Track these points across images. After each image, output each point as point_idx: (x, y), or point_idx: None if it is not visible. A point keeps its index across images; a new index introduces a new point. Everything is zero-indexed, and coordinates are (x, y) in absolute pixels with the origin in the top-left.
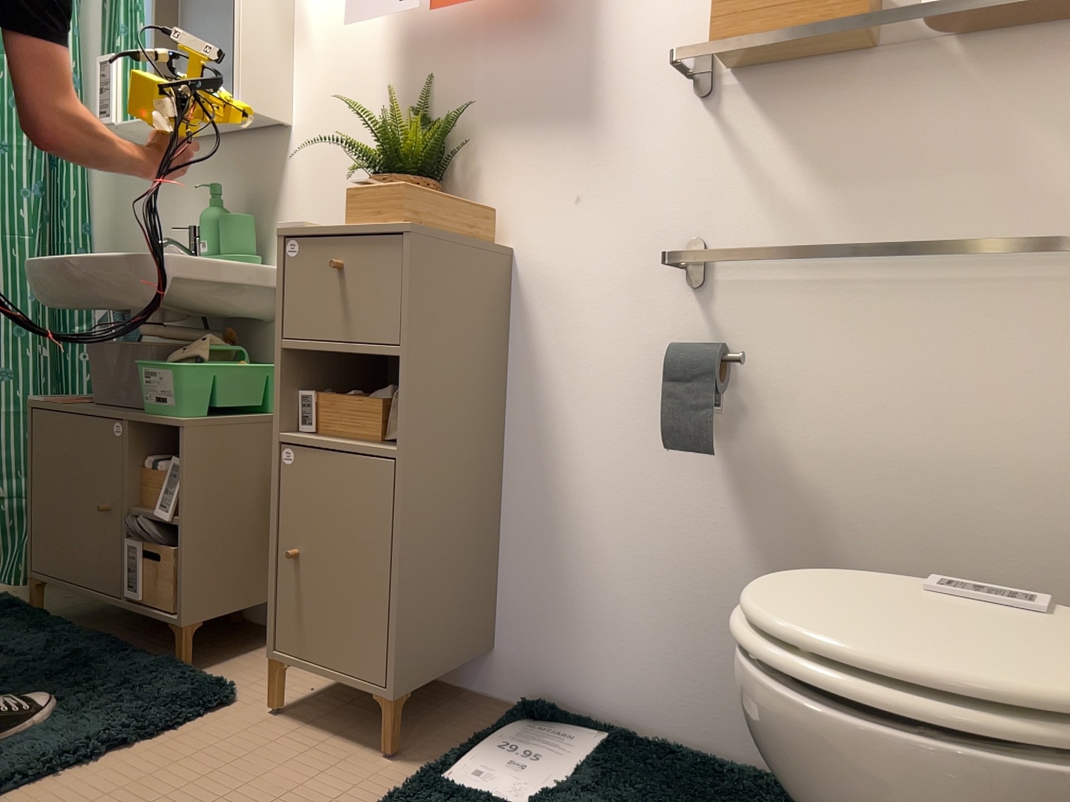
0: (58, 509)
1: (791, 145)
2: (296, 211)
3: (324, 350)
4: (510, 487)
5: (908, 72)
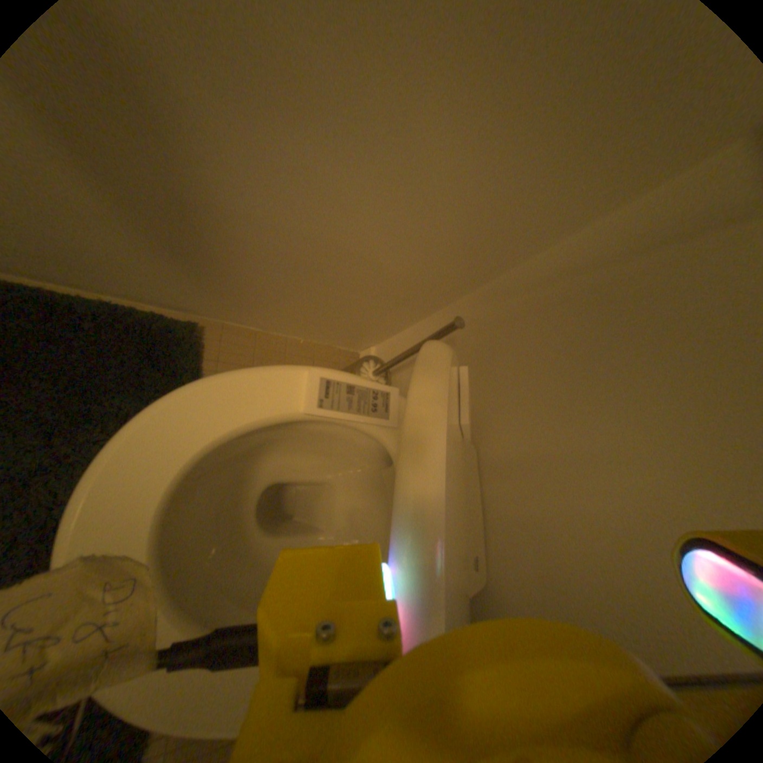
0: None
1: None
2: None
3: None
4: None
5: None
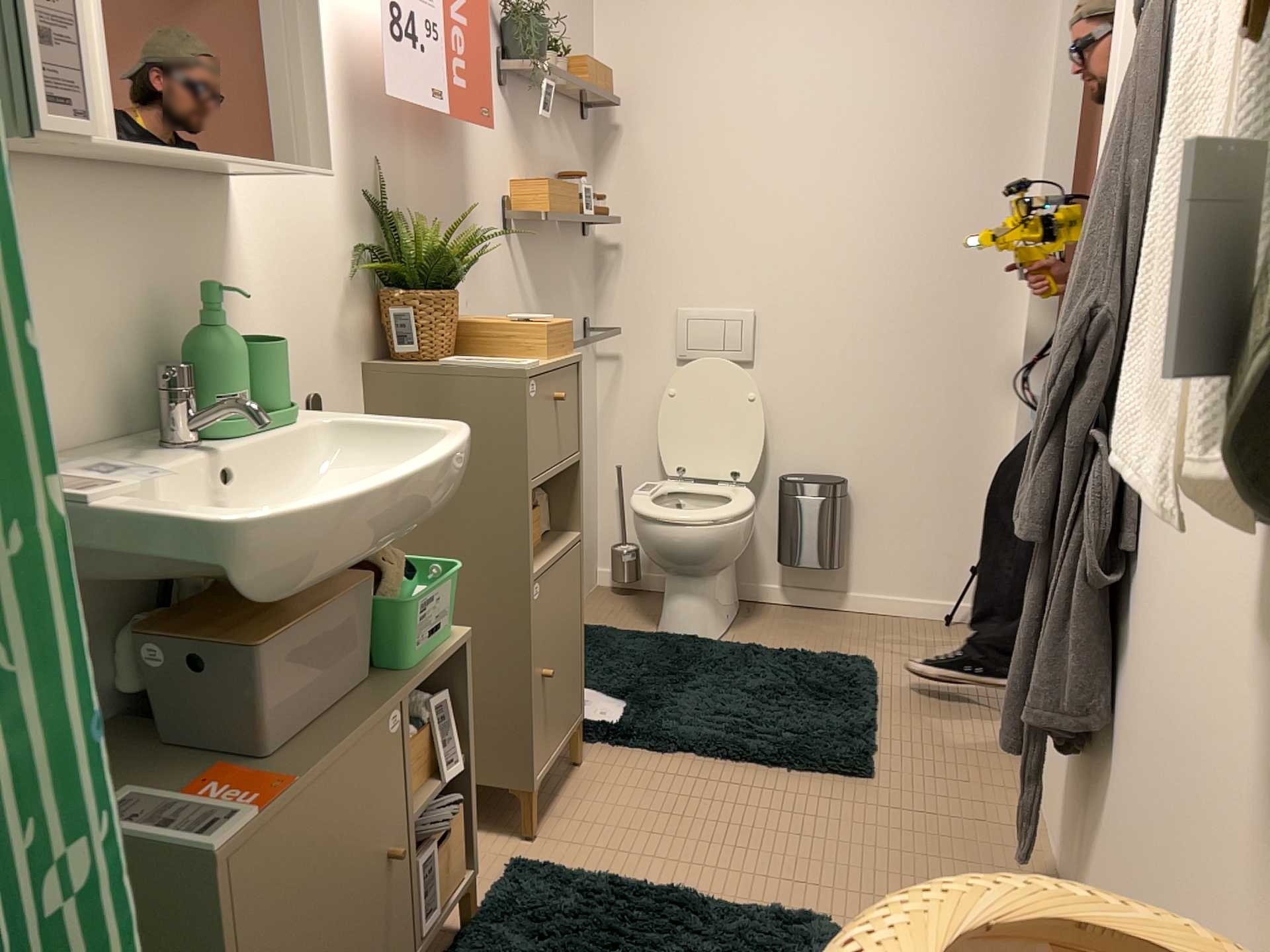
0: None
1: (532, 271)
2: (249, 317)
3: (550, 477)
4: None
5: (553, 235)
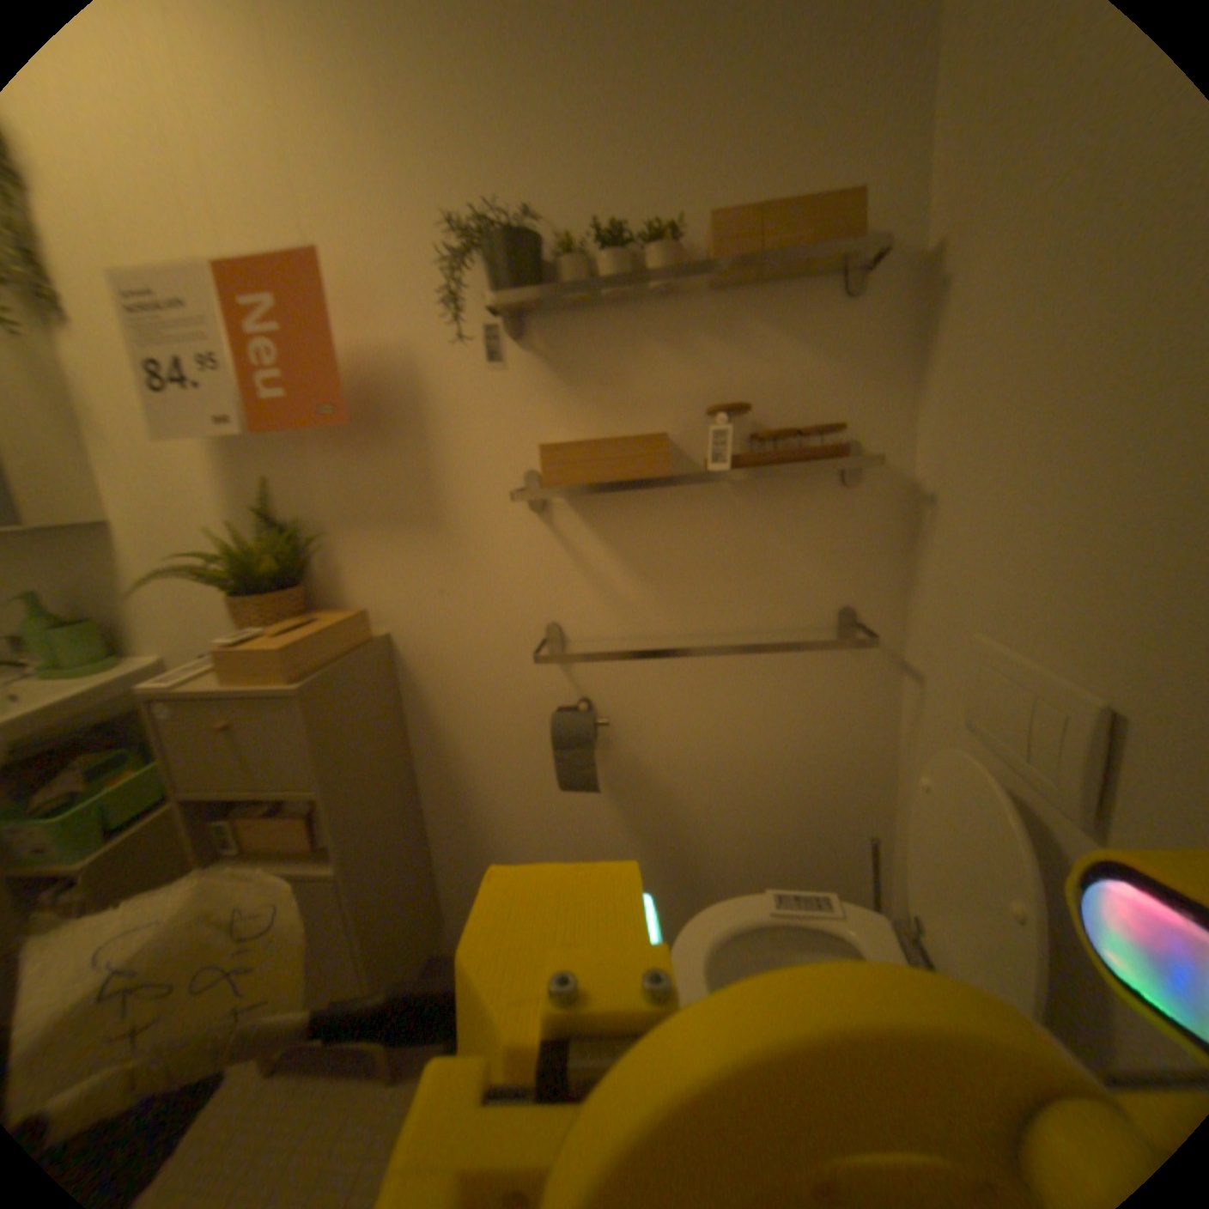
0: None
1: (620, 547)
2: (133, 603)
3: (223, 800)
4: (430, 818)
5: (703, 493)
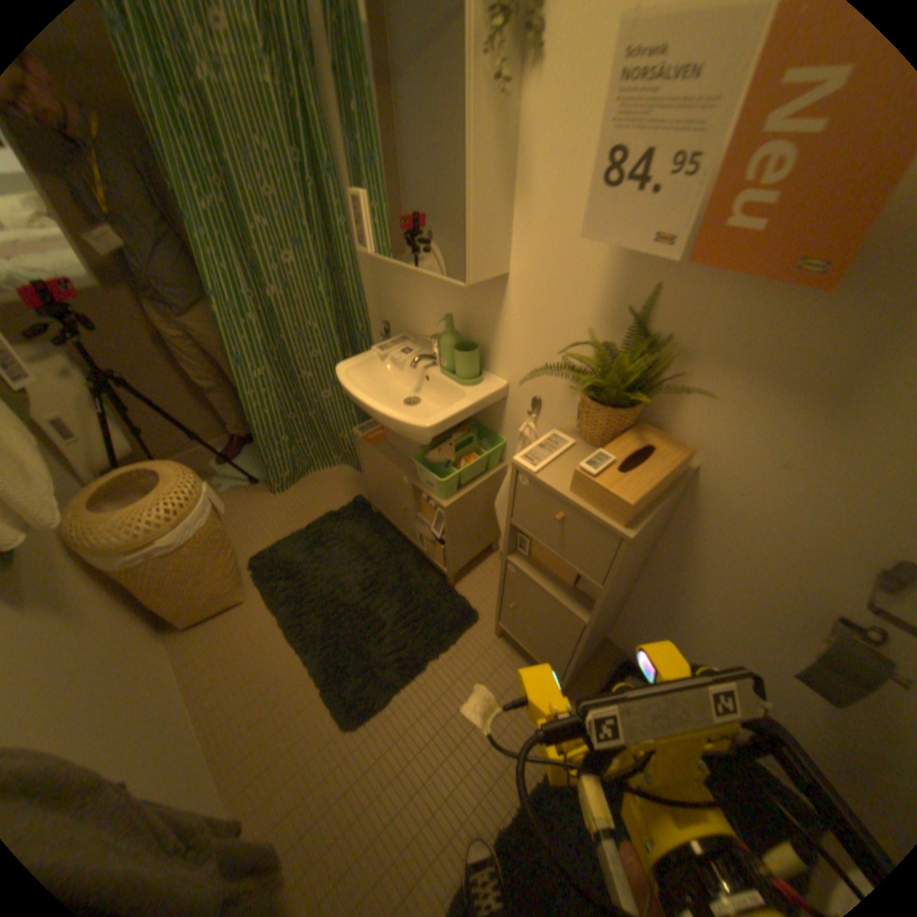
0: (374, 486)
1: None
2: (505, 341)
3: (539, 544)
4: (645, 581)
5: None
